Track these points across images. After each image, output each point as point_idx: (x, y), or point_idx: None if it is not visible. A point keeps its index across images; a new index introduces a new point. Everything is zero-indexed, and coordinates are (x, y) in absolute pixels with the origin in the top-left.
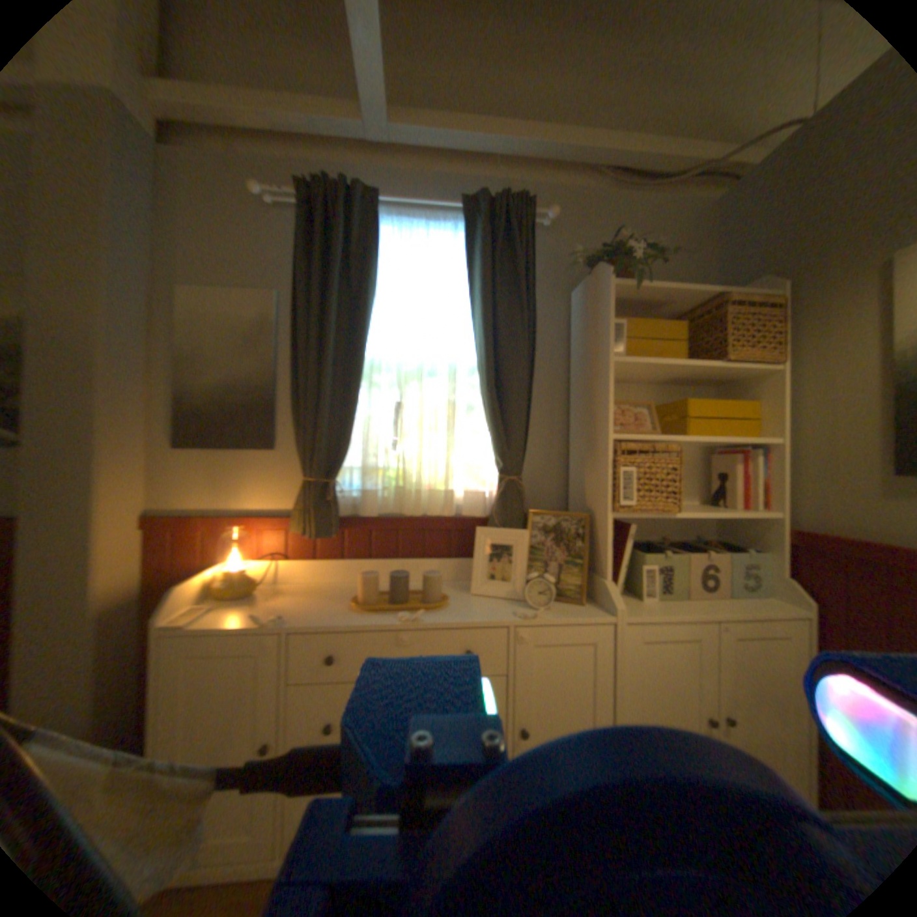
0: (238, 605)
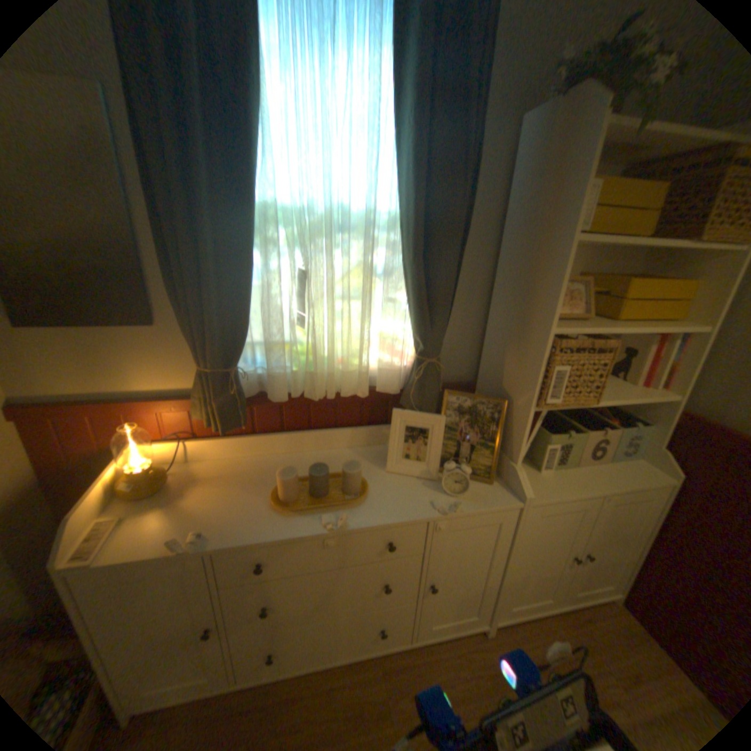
0: (151, 507)
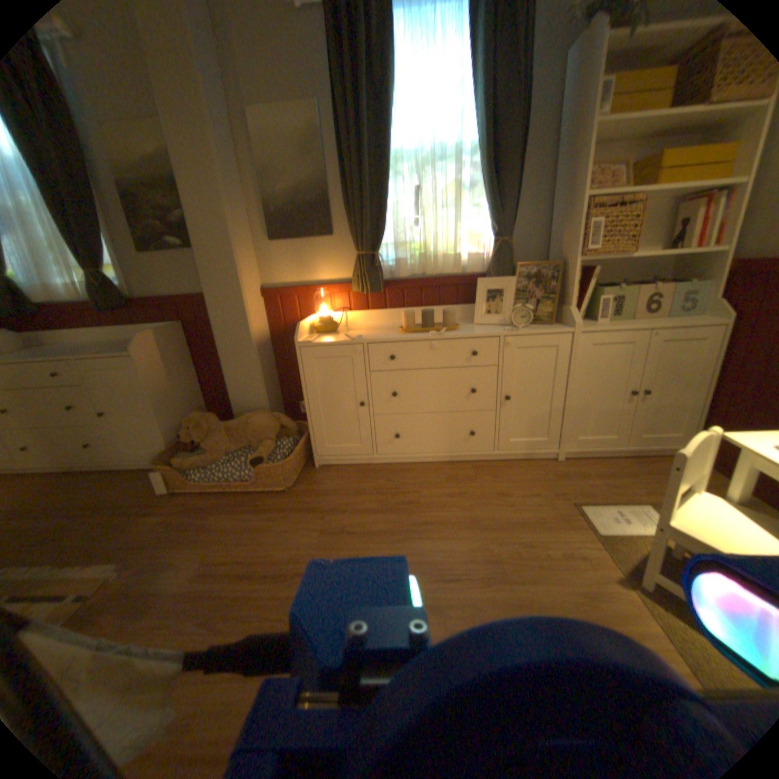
0: (332, 334)
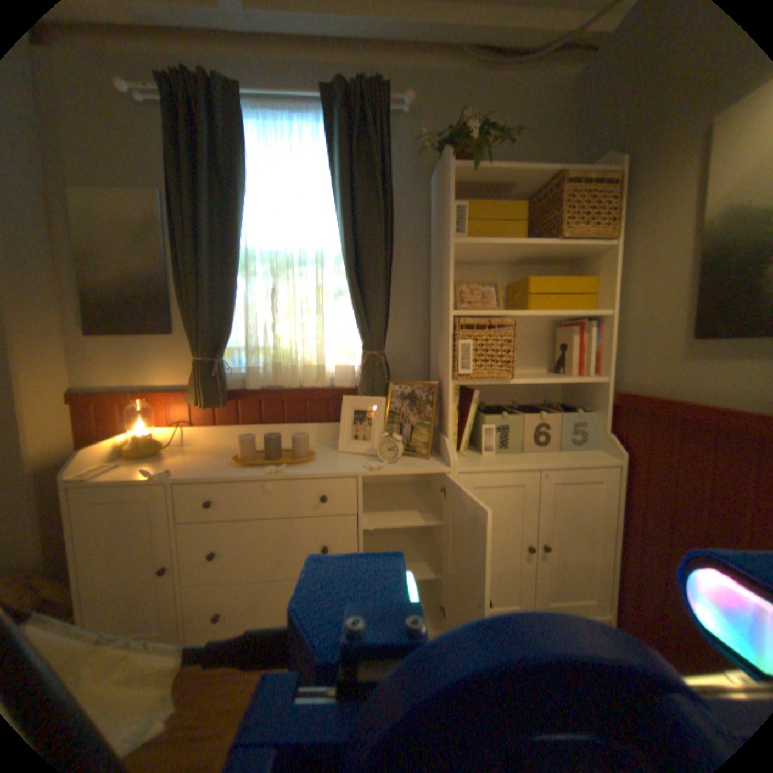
0: (143, 462)
